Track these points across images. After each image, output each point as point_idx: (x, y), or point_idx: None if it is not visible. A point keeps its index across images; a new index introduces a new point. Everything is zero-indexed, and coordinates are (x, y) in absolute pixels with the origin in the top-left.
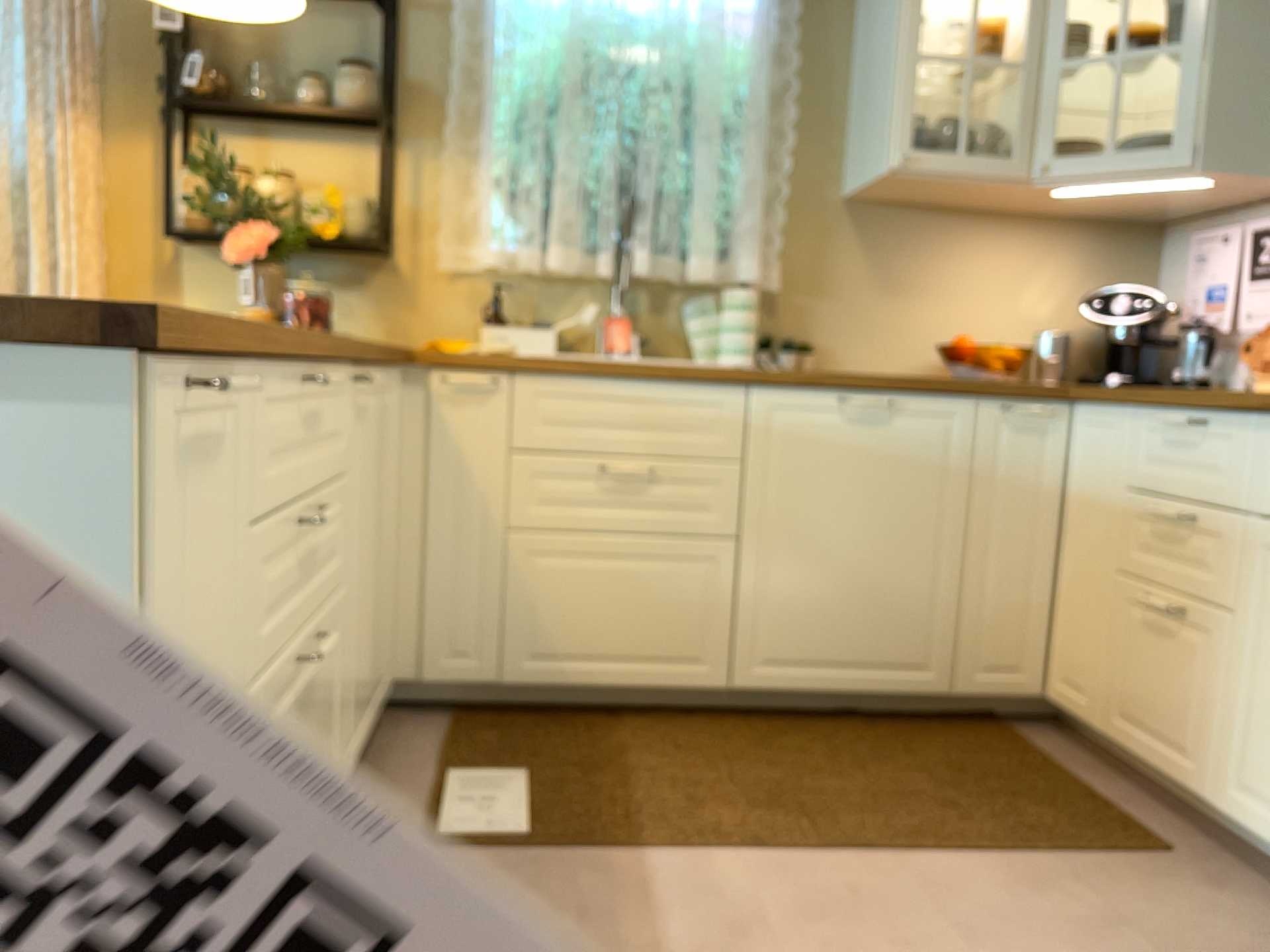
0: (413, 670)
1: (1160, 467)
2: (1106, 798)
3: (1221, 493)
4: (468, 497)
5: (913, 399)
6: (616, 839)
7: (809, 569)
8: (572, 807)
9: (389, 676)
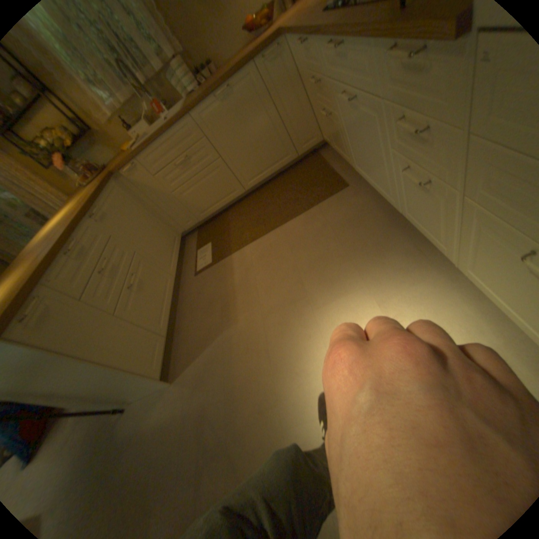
0: (183, 228)
1: (307, 57)
2: (337, 169)
3: (319, 67)
4: (157, 191)
5: (233, 77)
6: (228, 252)
7: (242, 151)
8: (220, 247)
9: (179, 233)
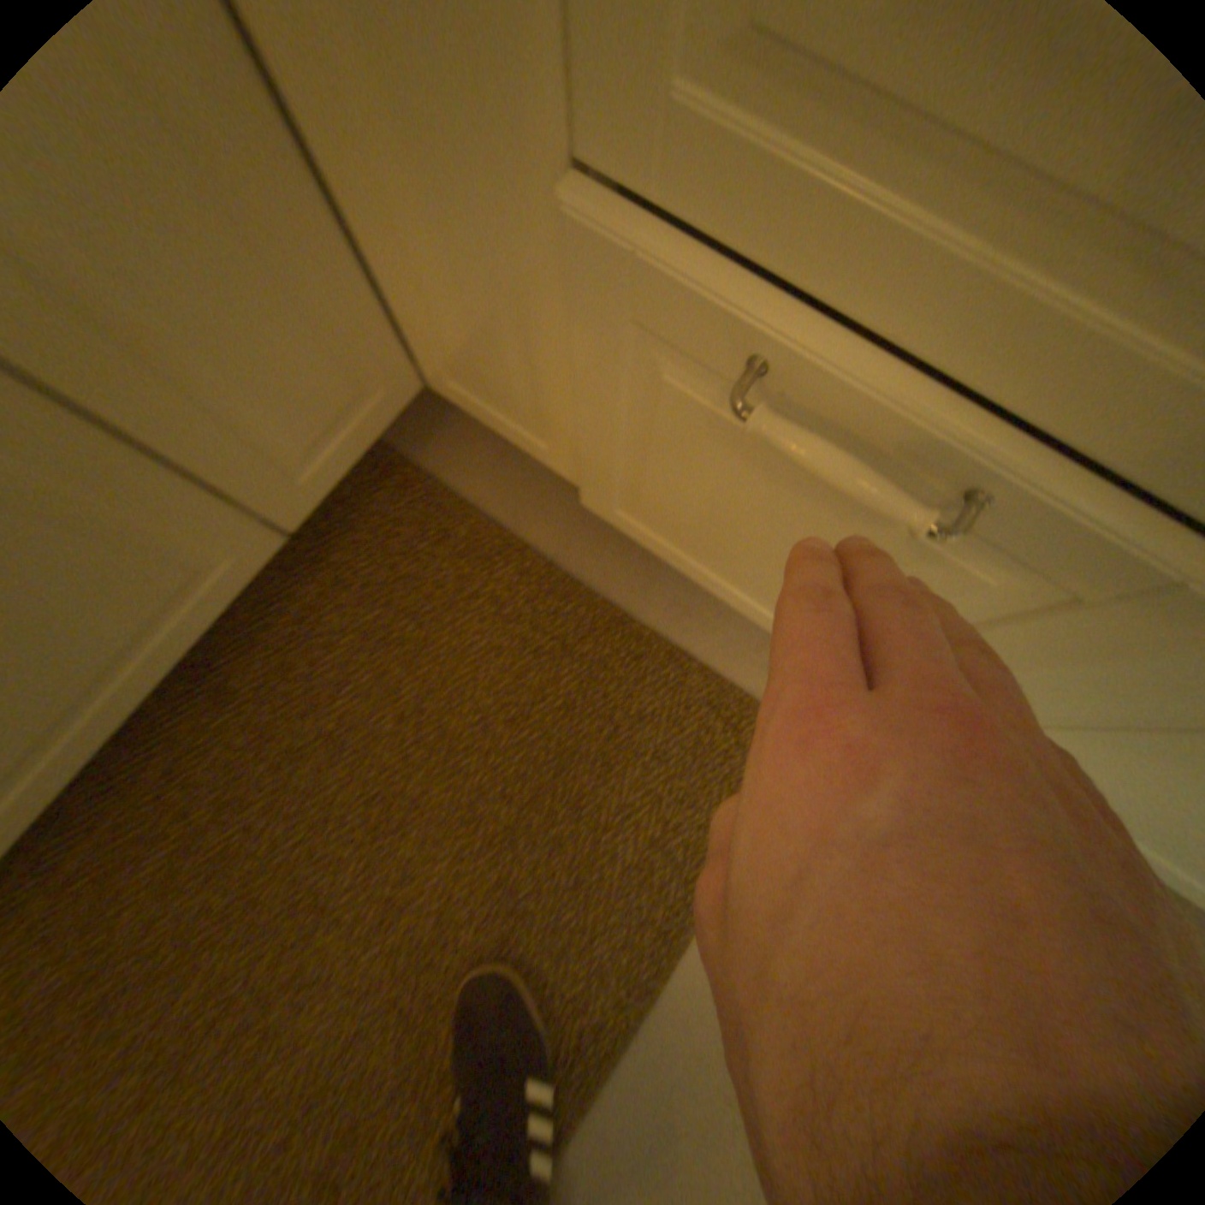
0: None
1: None
2: (638, 618)
3: None
4: None
5: None
6: None
7: None
8: None
9: None
